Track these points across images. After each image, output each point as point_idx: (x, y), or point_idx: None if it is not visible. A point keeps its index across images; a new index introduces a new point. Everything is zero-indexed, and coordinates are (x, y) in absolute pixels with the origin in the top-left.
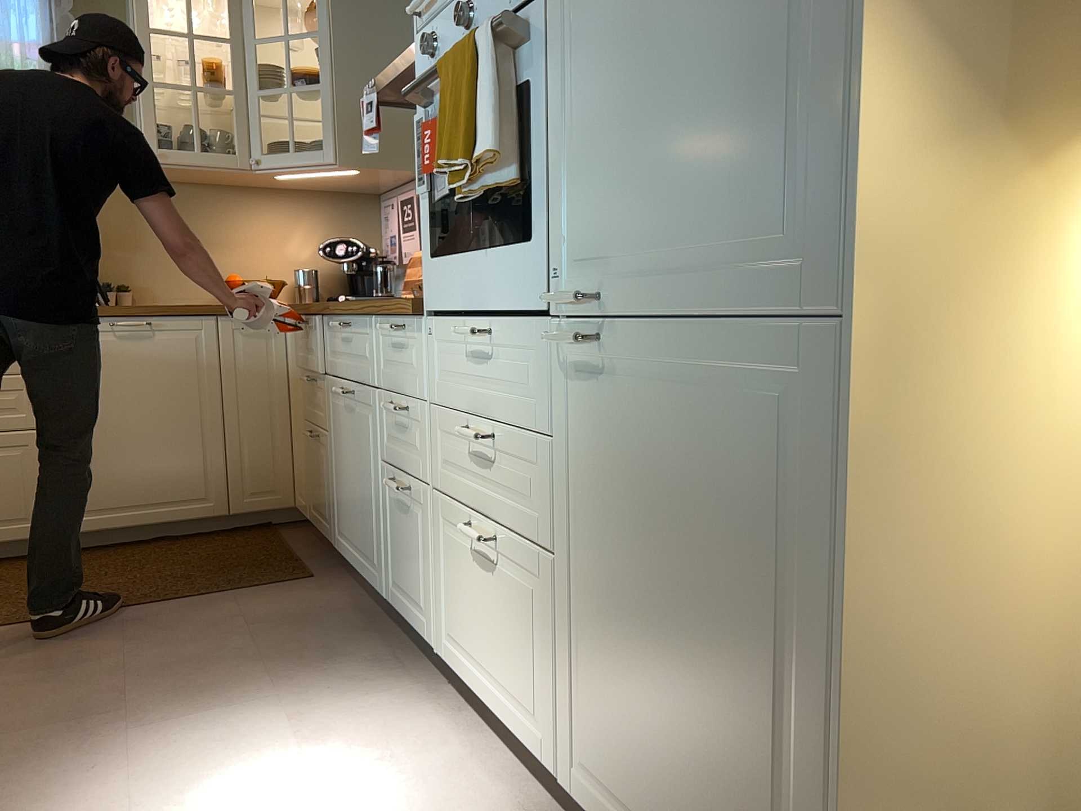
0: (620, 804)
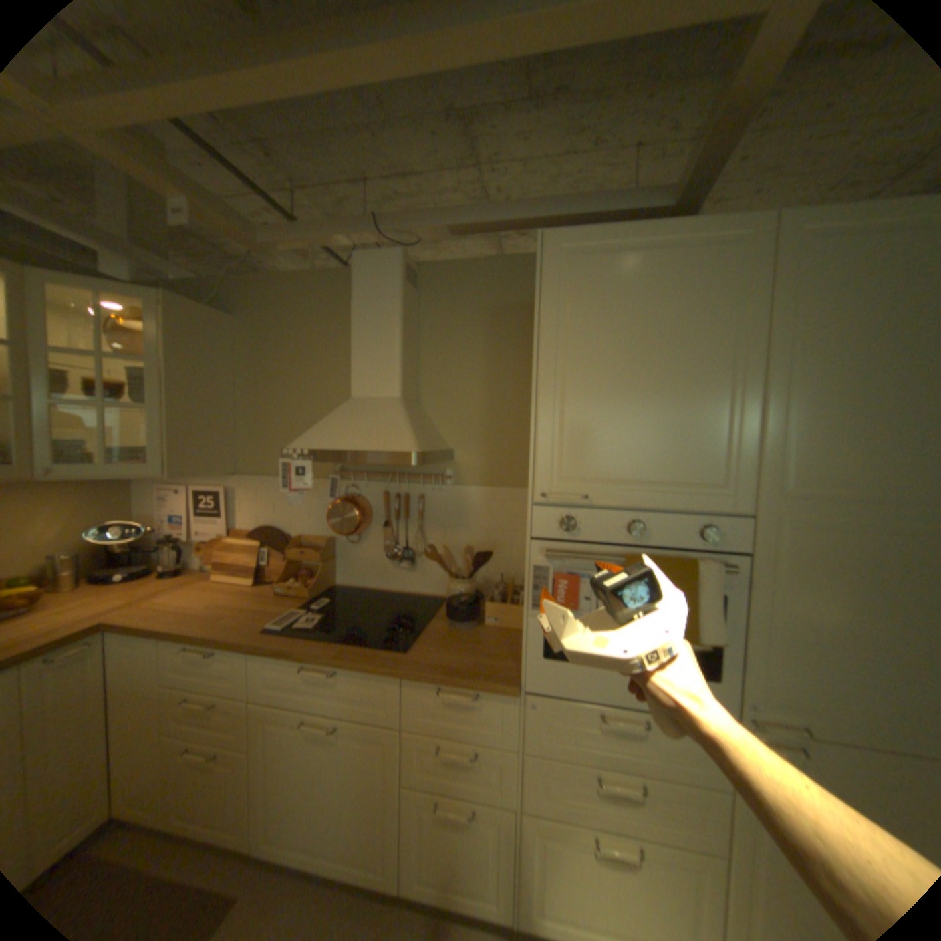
0: None
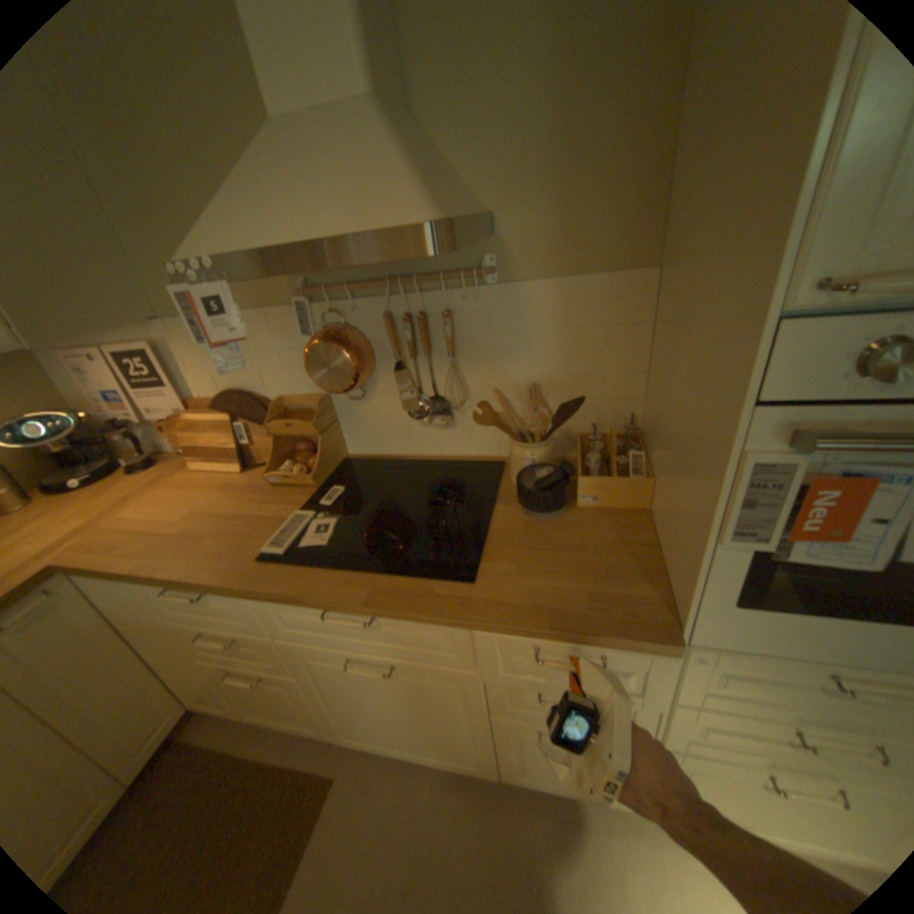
0: None
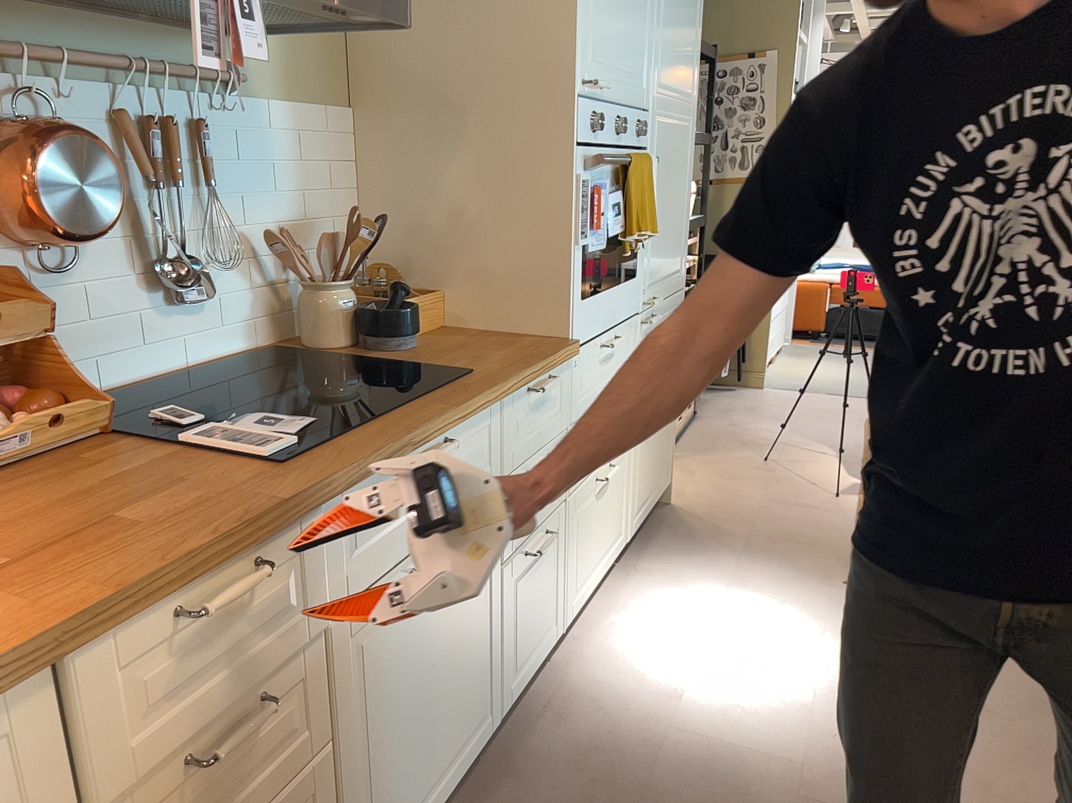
0: (643, 502)
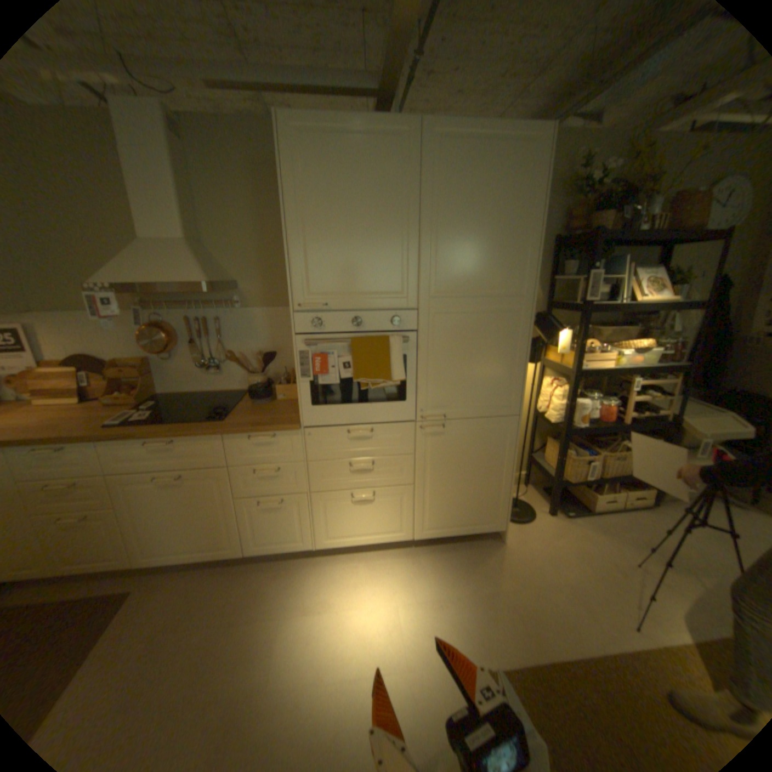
0: (441, 528)
